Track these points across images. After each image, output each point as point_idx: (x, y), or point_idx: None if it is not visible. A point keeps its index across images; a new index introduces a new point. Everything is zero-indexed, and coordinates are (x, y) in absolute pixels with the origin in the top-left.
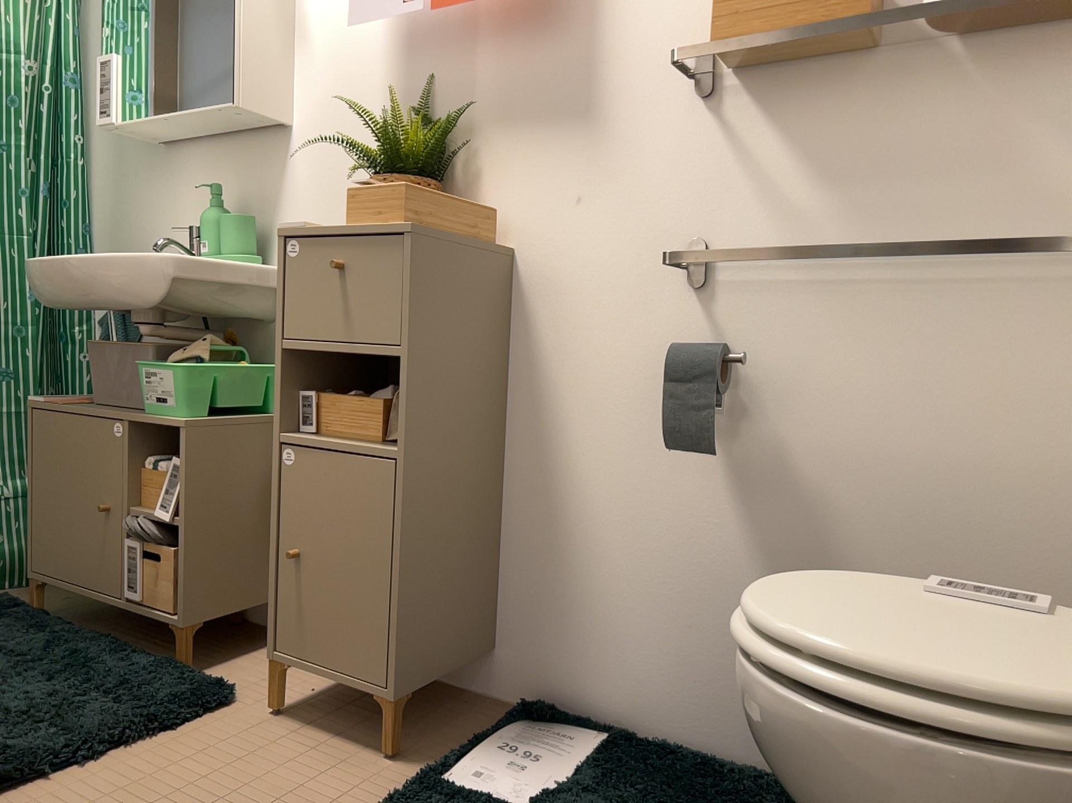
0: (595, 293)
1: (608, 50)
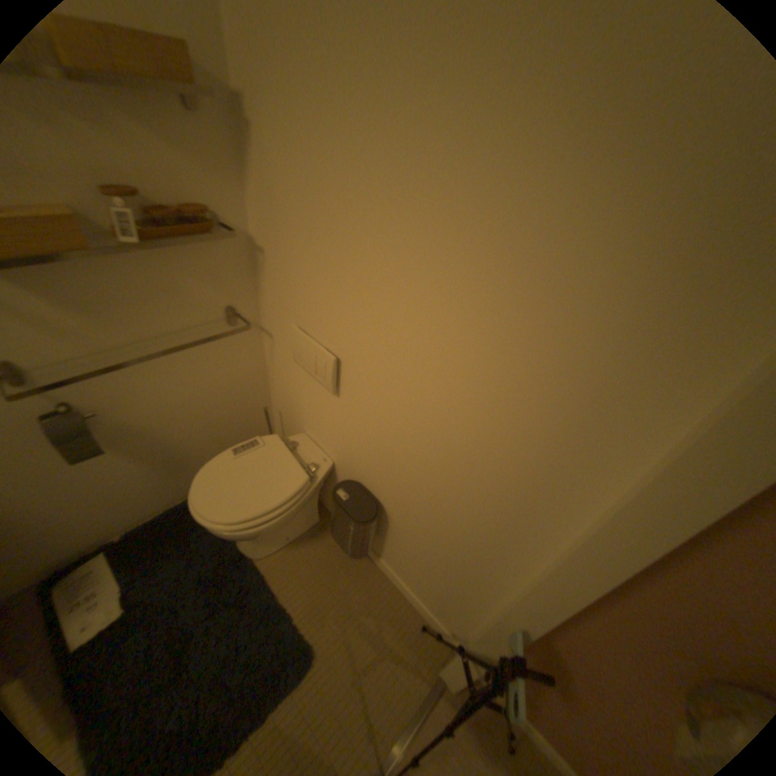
0: None
1: None
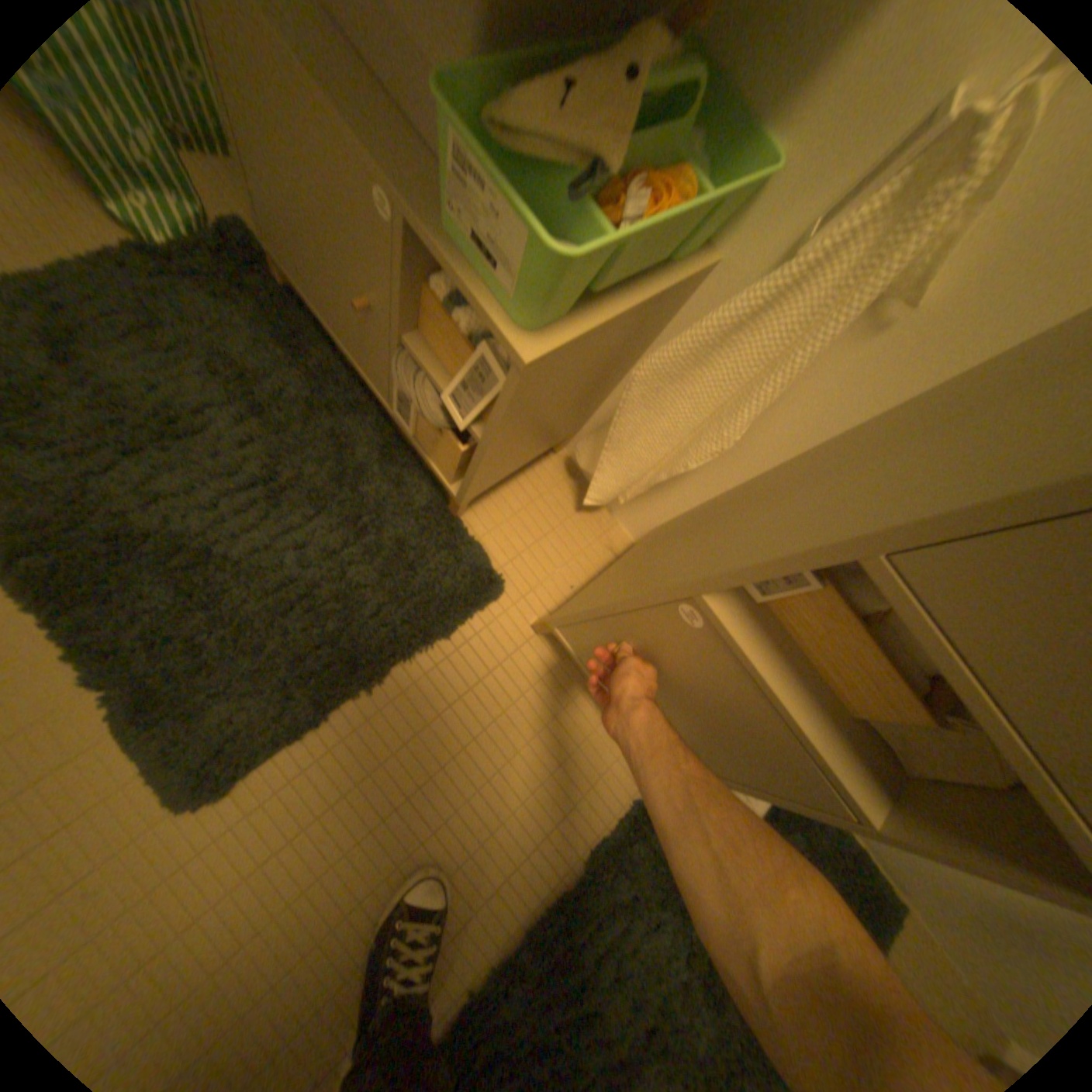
0: None
1: None
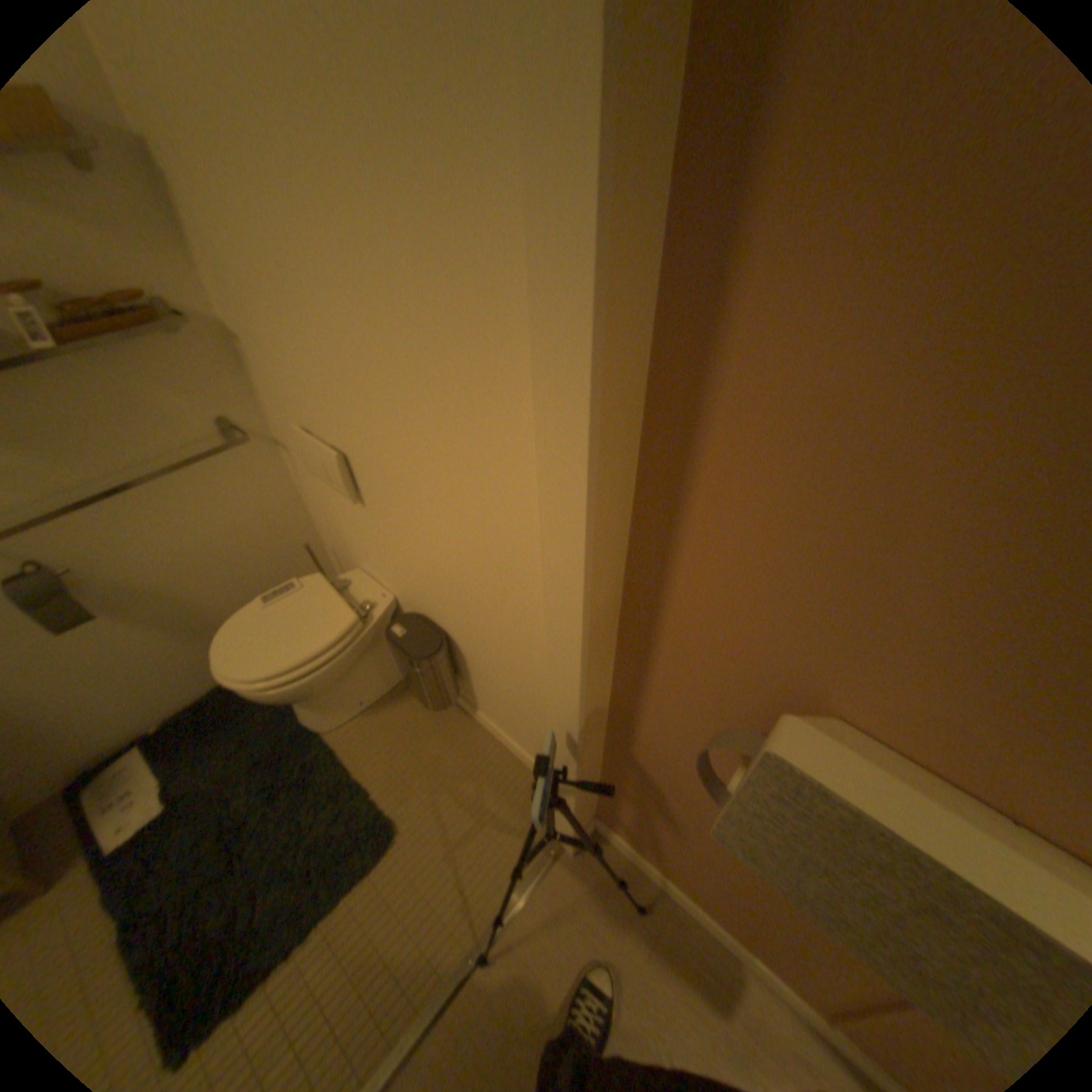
0: None
1: None
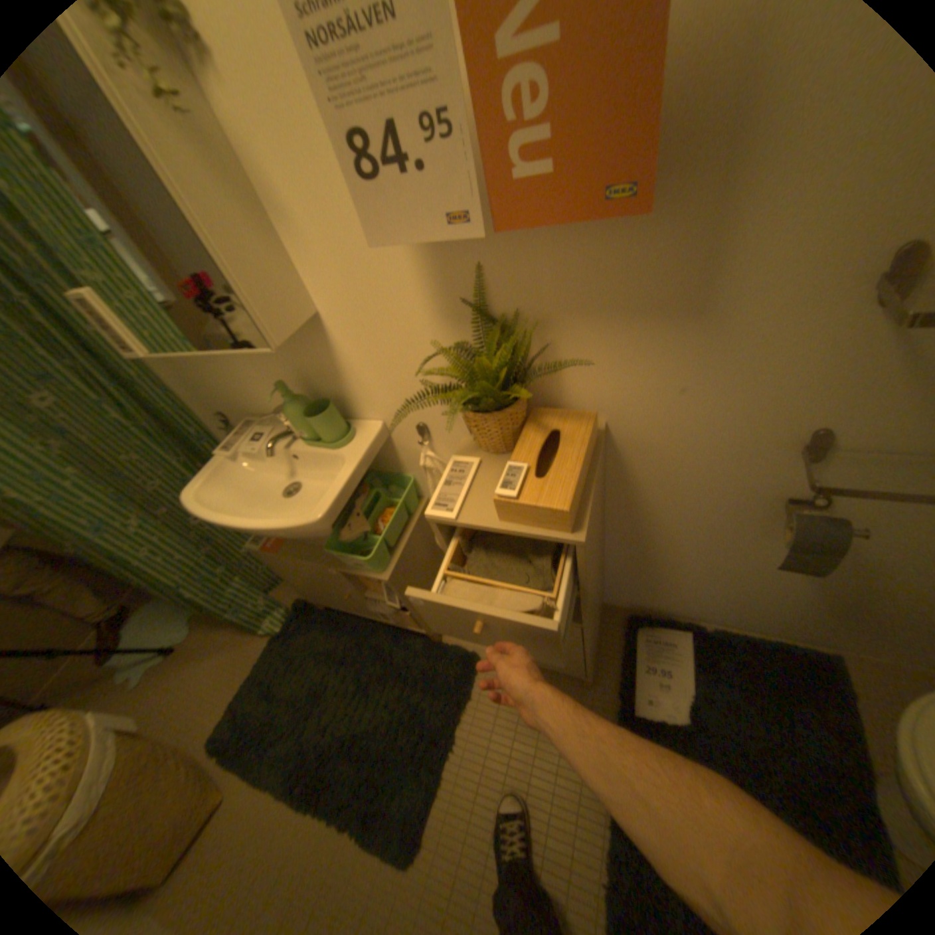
0: (696, 454)
1: (745, 234)
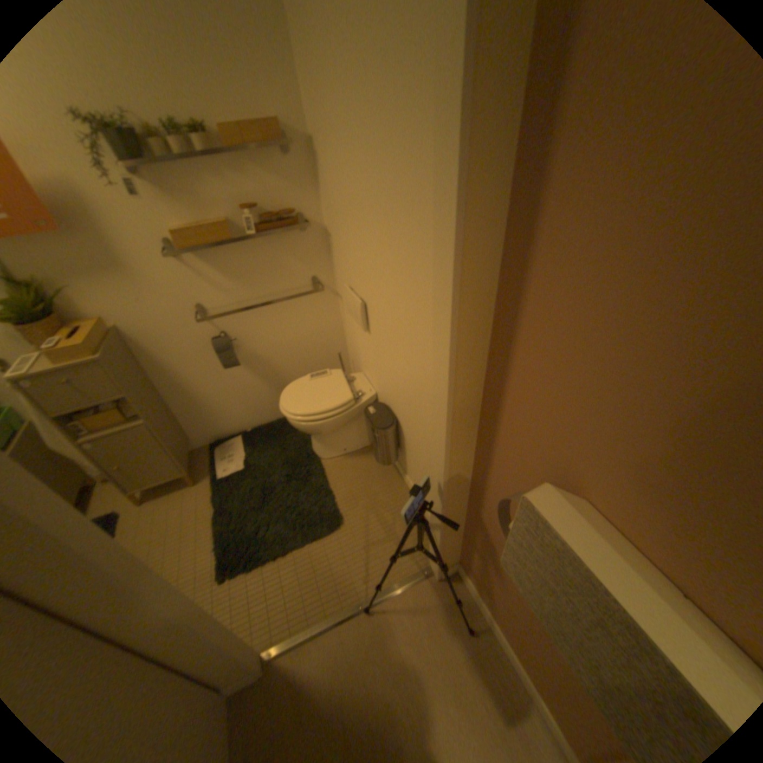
0: (164, 331)
1: (113, 241)
